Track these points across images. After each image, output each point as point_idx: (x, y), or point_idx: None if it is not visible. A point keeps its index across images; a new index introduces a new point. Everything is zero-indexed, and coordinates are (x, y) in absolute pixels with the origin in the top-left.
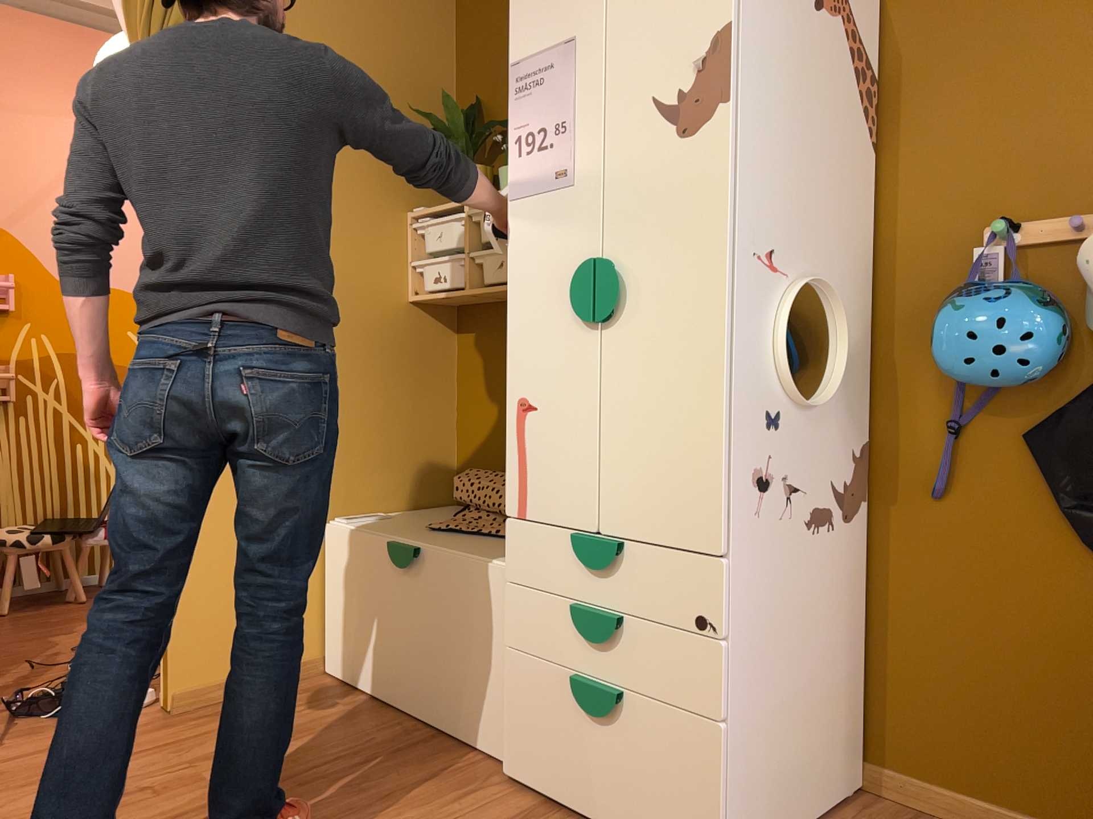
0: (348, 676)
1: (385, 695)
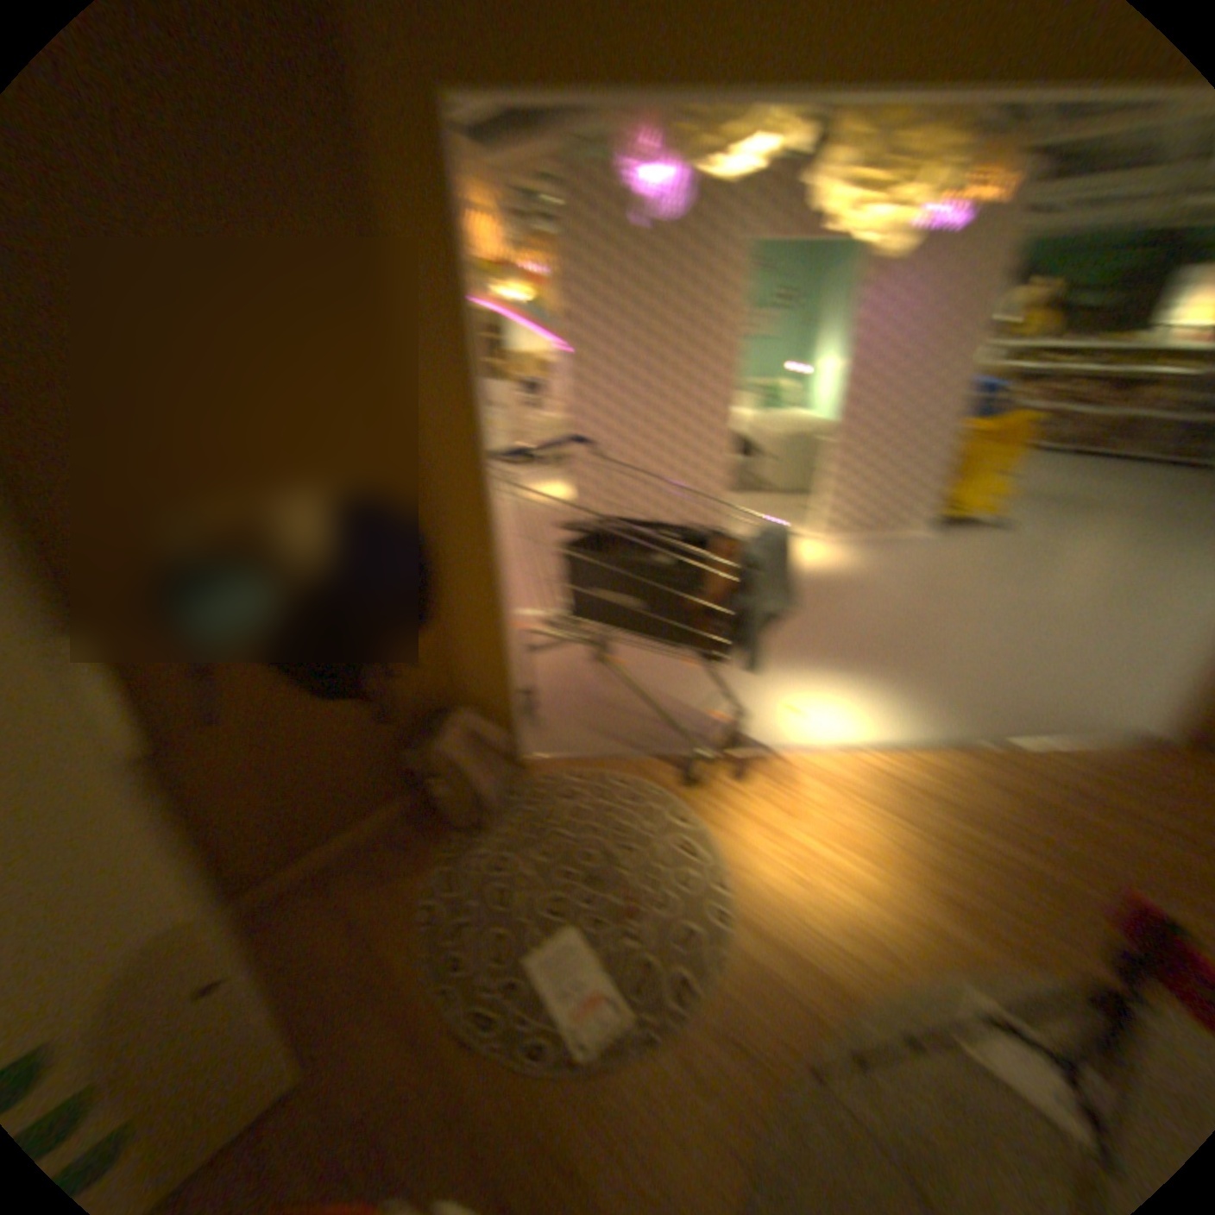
0: None
1: None
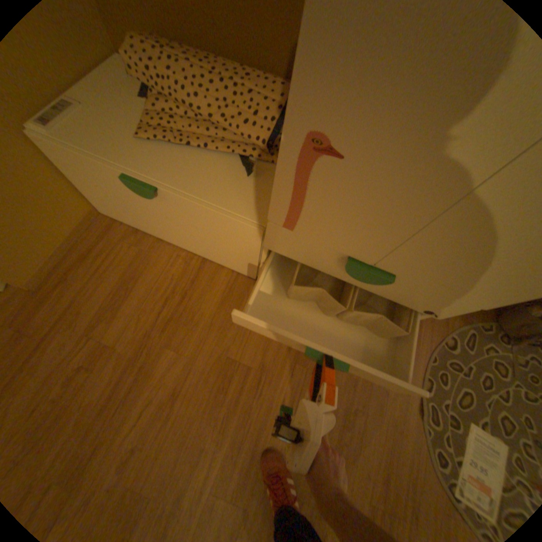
0: (121, 220)
1: (158, 236)
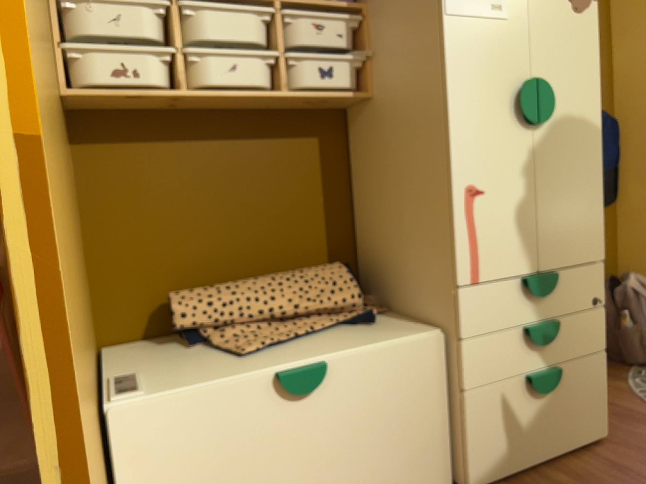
0: None
1: None
